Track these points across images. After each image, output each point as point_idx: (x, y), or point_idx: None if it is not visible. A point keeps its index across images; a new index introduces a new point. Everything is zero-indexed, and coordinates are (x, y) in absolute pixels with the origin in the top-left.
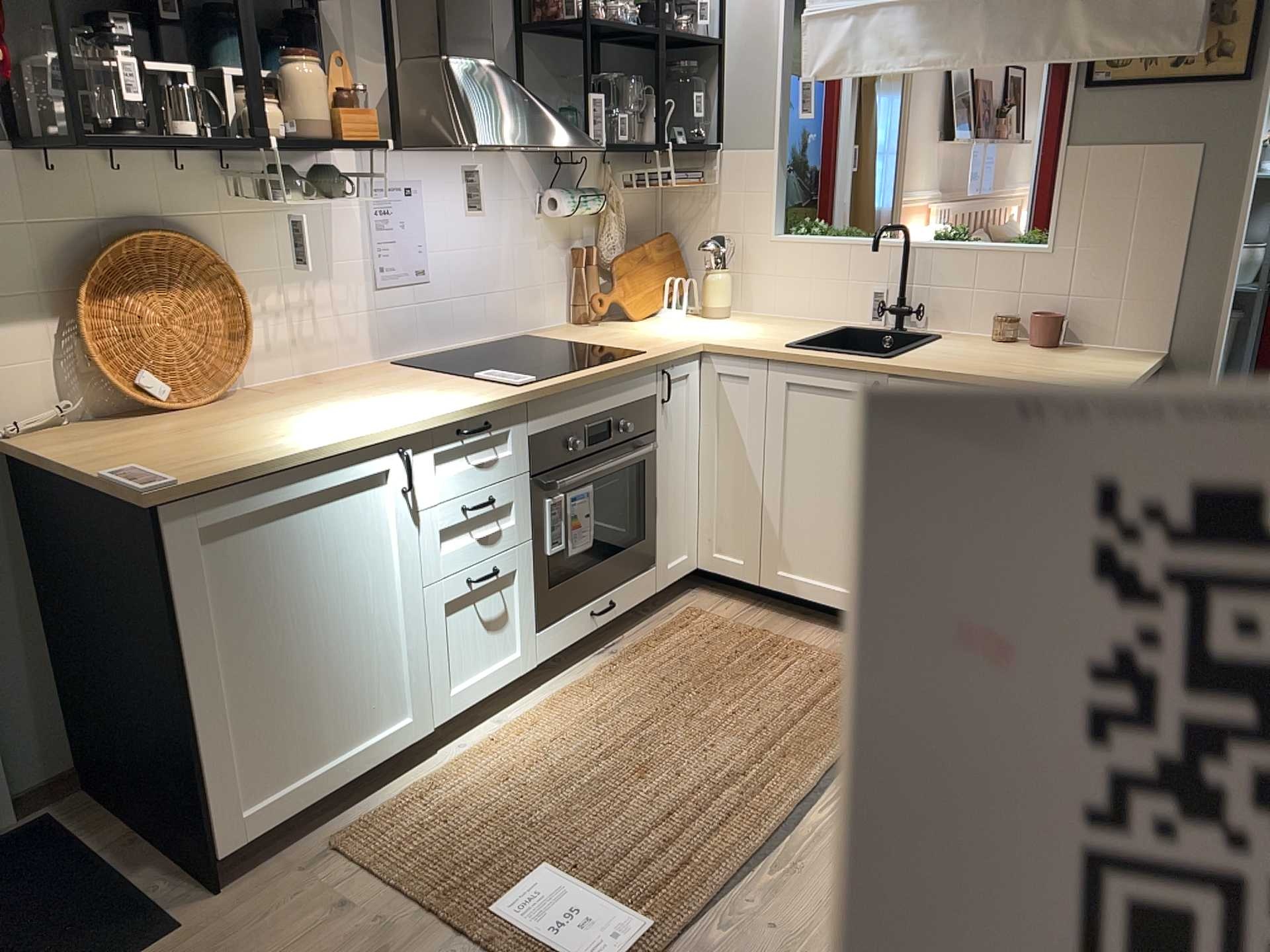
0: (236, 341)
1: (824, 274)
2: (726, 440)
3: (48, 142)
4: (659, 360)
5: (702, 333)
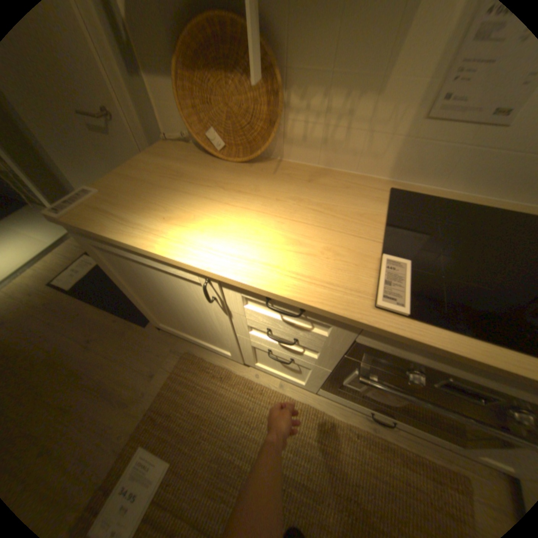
0: (272, 124)
1: None
2: None
3: None
4: None
5: None
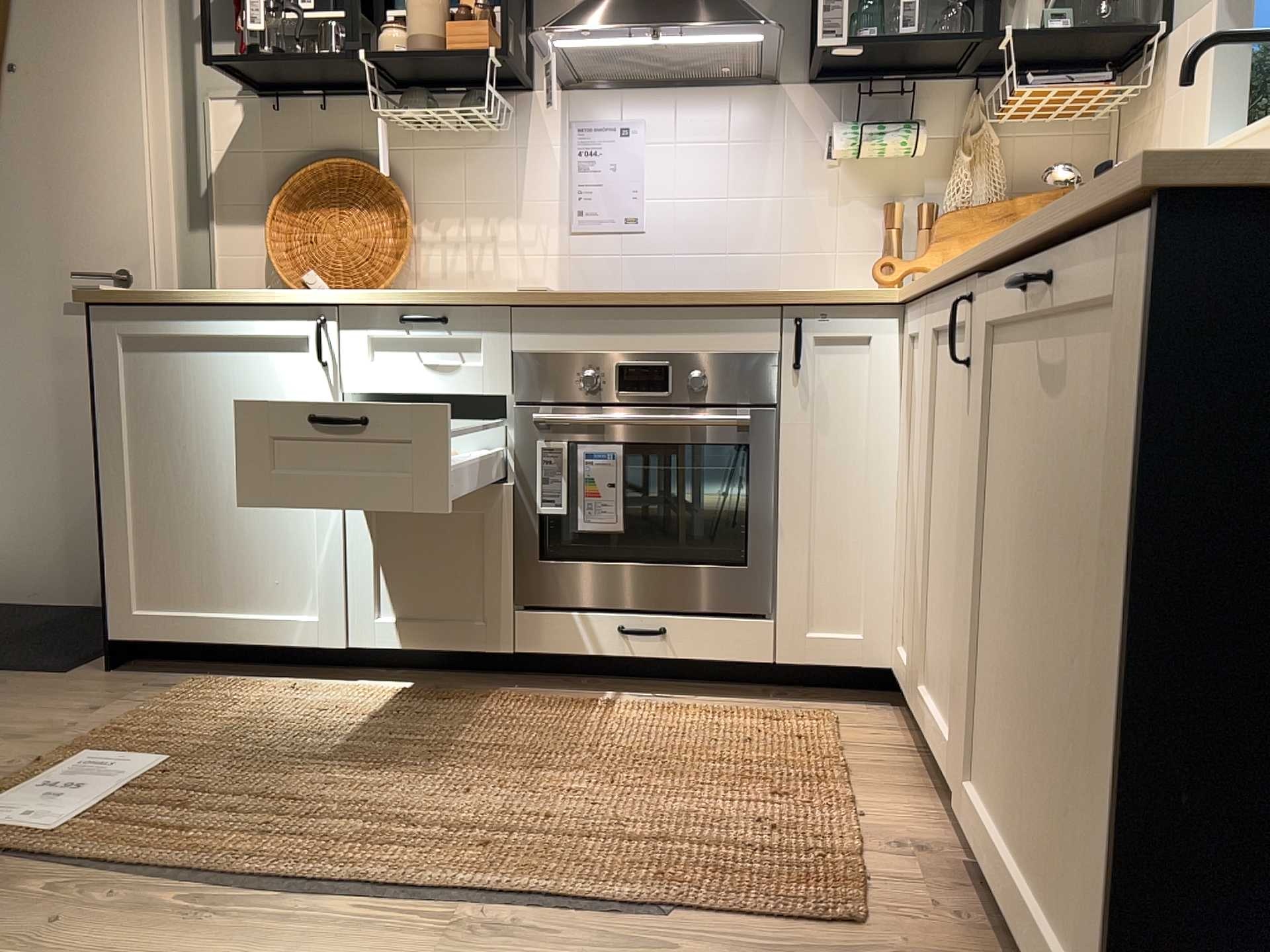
0: (398, 259)
1: None
2: (915, 452)
3: (275, 89)
4: (778, 299)
5: None
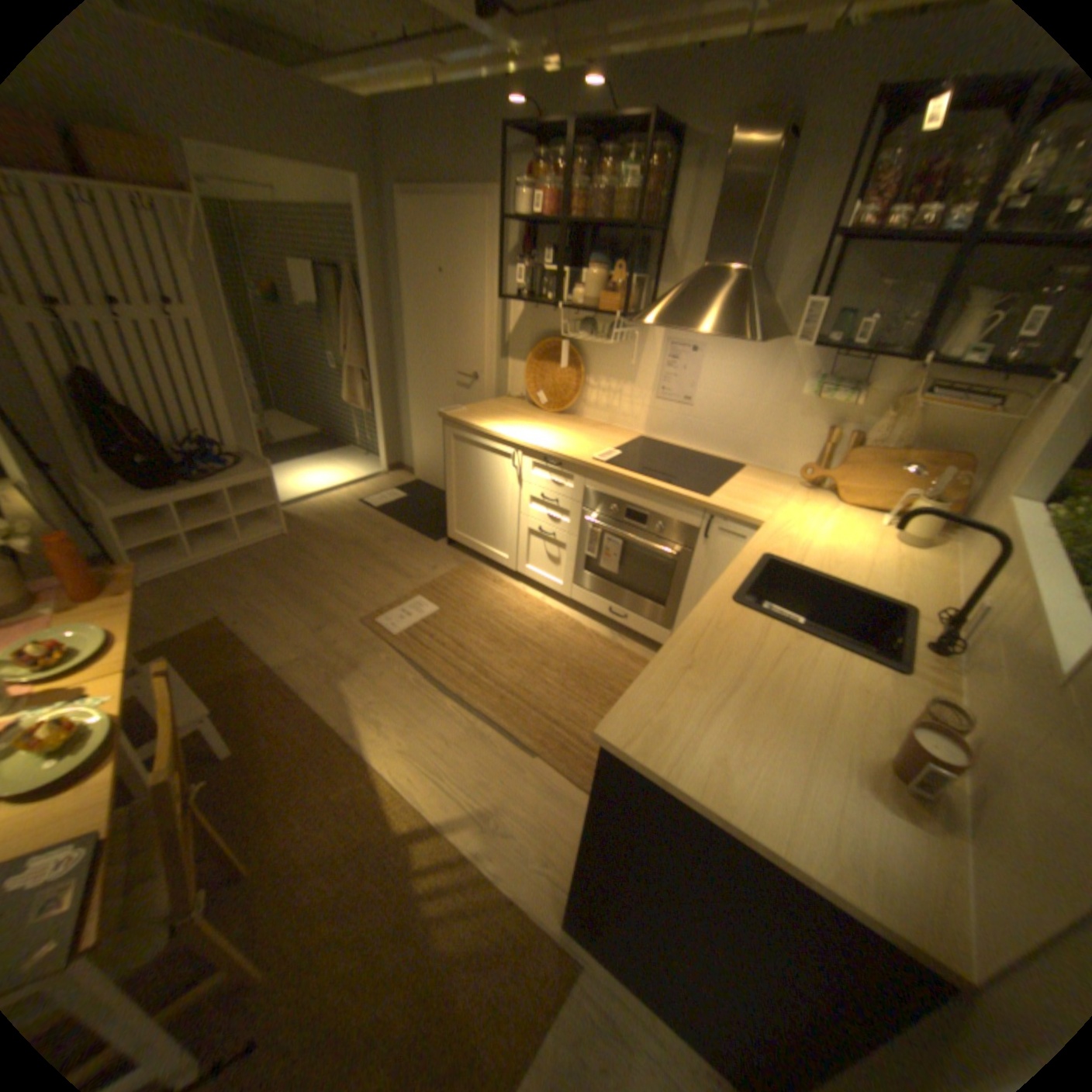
0: (577, 394)
1: (992, 560)
2: None
3: (537, 297)
4: (702, 505)
5: (804, 526)
